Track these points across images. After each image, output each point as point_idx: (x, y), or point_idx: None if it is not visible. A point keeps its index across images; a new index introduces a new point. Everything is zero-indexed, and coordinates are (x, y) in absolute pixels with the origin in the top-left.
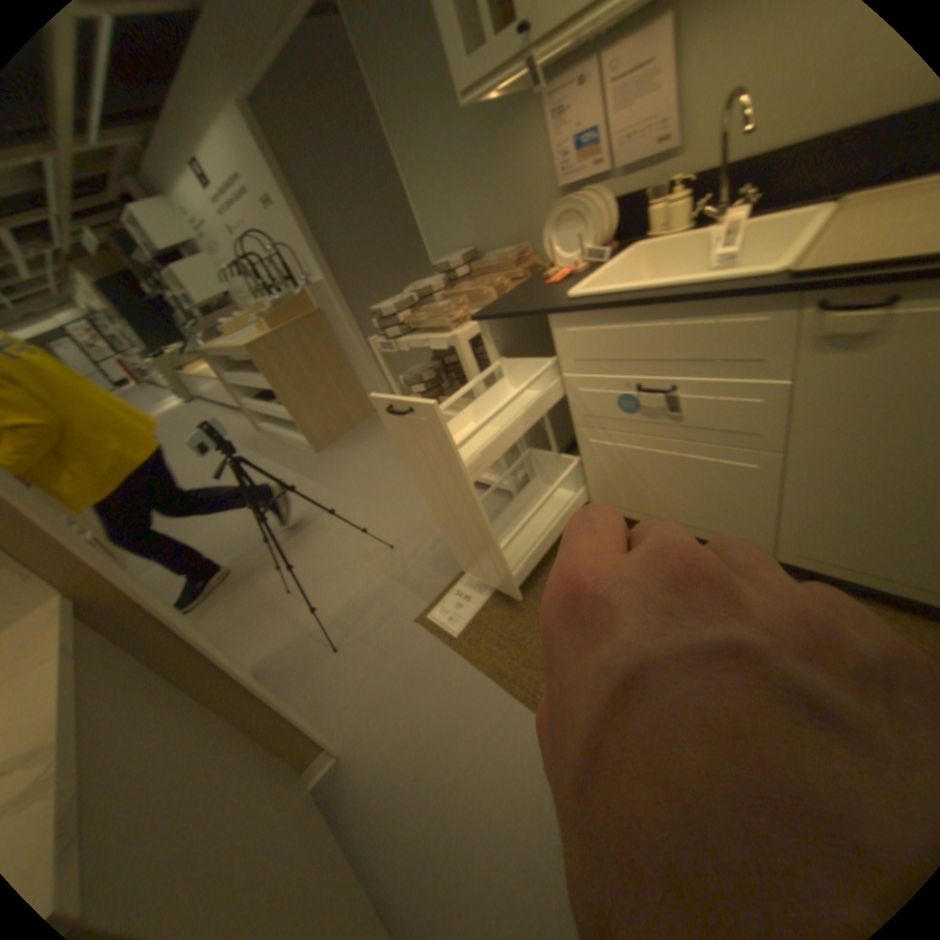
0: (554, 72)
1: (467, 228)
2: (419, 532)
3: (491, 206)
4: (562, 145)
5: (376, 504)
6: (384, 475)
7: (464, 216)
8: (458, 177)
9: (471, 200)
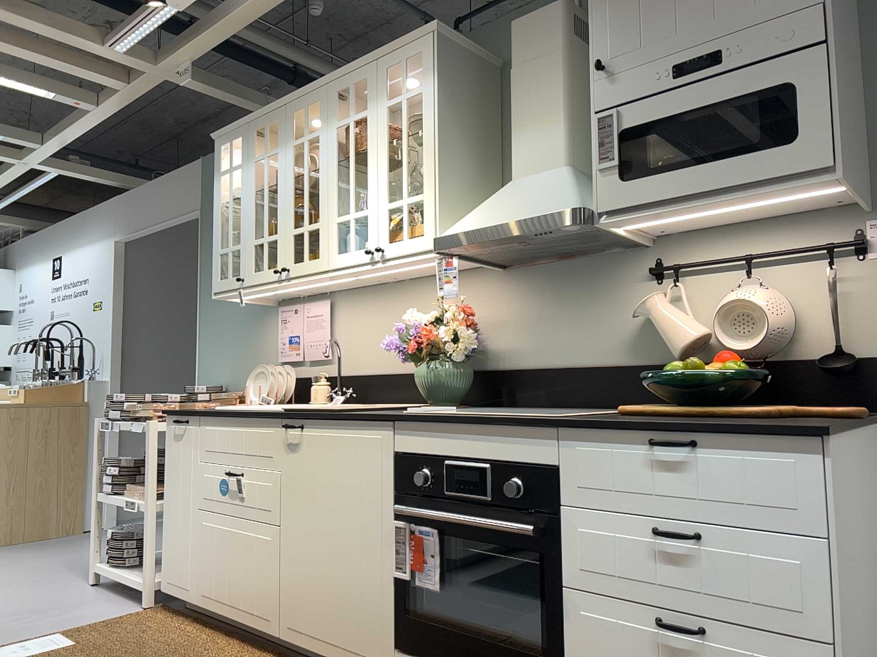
0: (285, 302)
1: (224, 371)
2: (26, 613)
3: (241, 361)
4: (281, 339)
5: (3, 591)
6: (36, 575)
7: (224, 363)
8: (228, 337)
9: (231, 354)
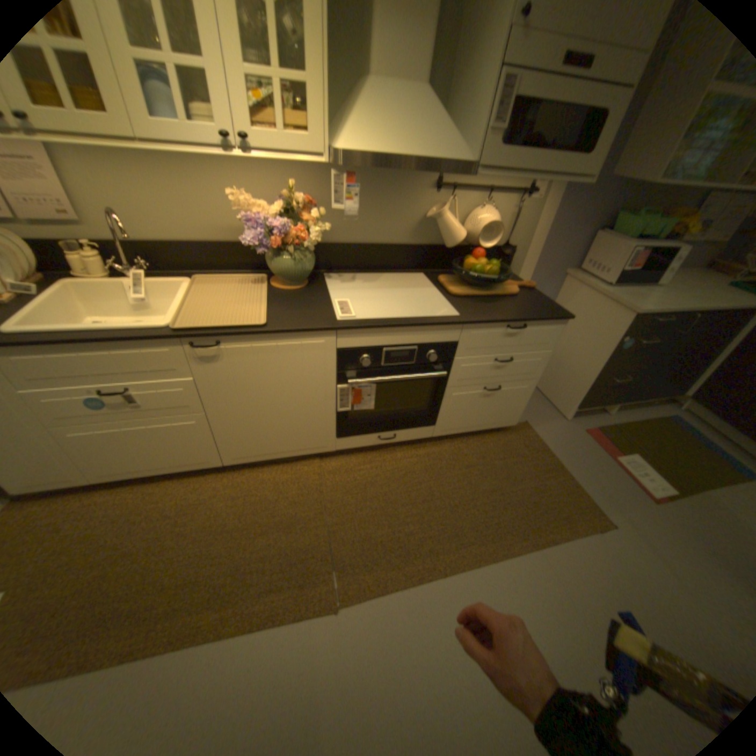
0: None
1: None
2: None
3: None
4: None
5: None
6: None
7: None
8: None
9: None
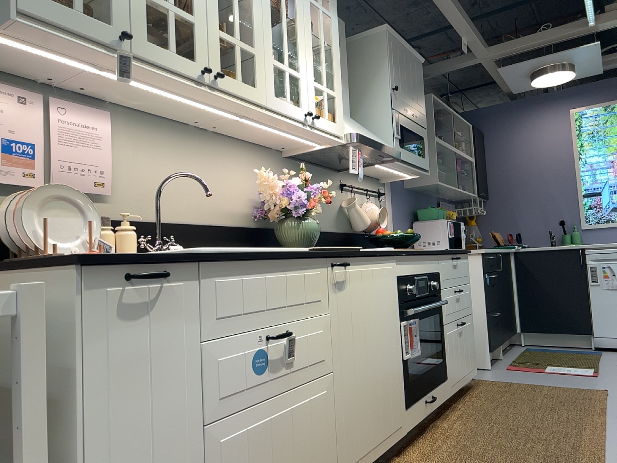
0: None
1: None
2: None
3: None
4: None
5: None
6: None
7: None
8: None
9: None
